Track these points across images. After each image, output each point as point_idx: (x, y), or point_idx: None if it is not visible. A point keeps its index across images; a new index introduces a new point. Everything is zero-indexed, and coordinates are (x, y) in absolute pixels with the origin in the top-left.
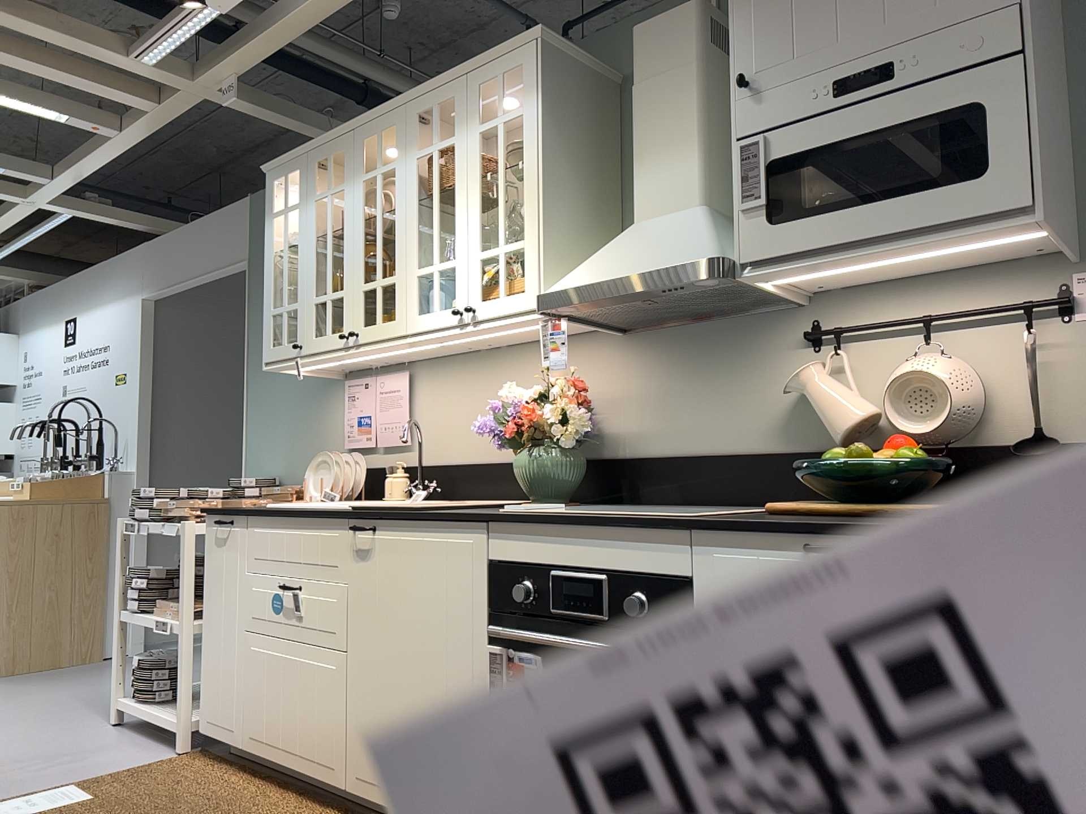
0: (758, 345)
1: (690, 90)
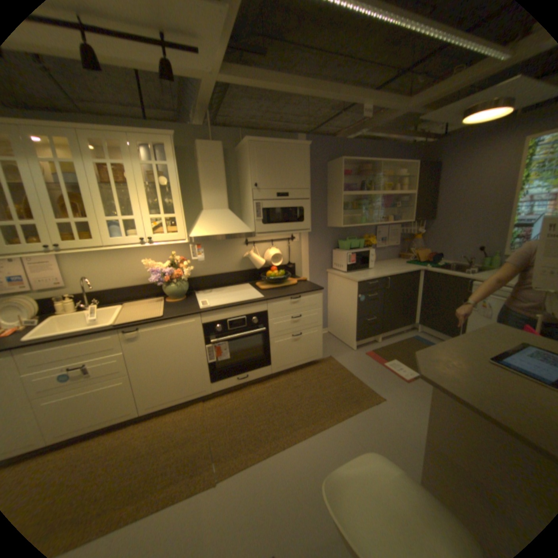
0: (232, 244)
1: (222, 172)
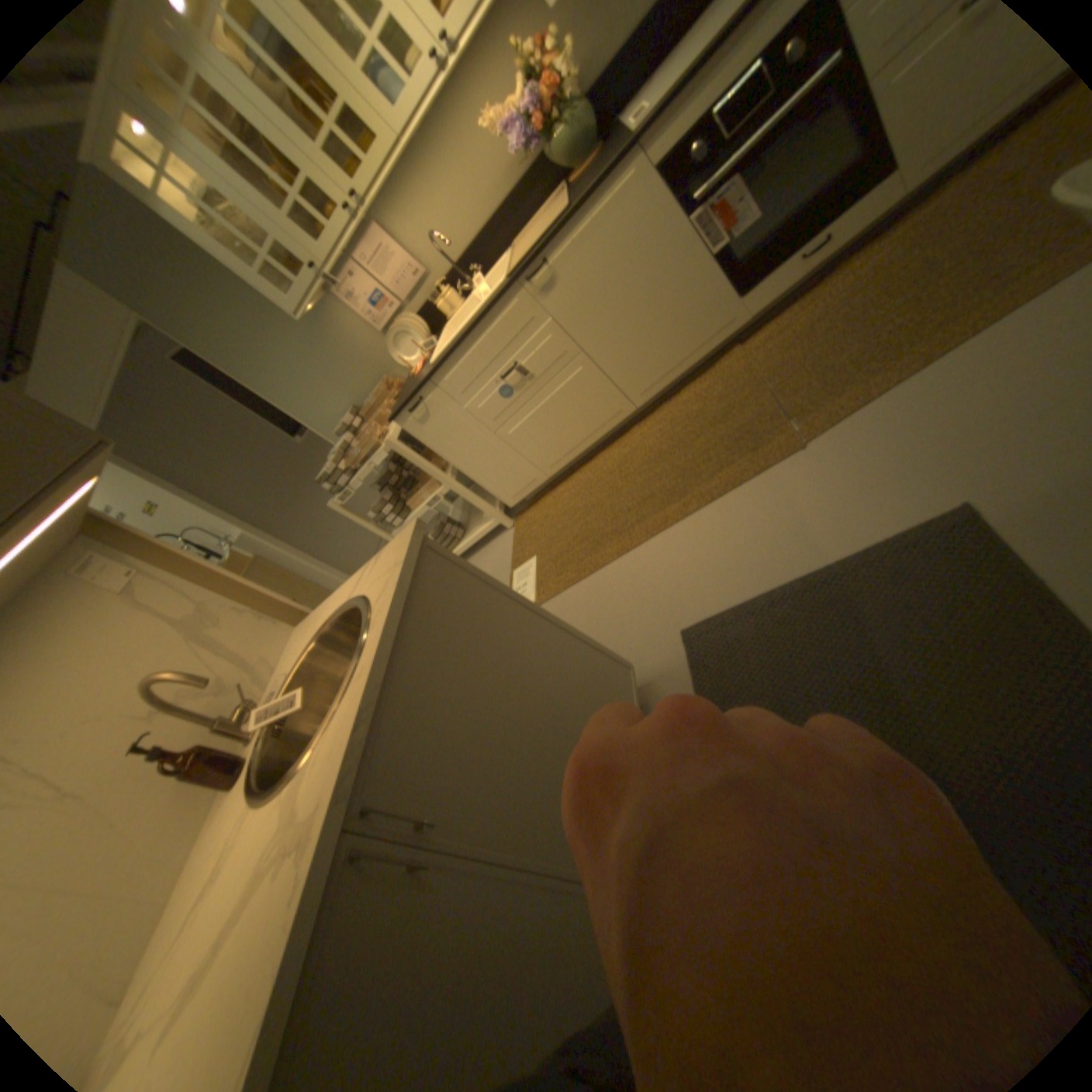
0: None
1: None
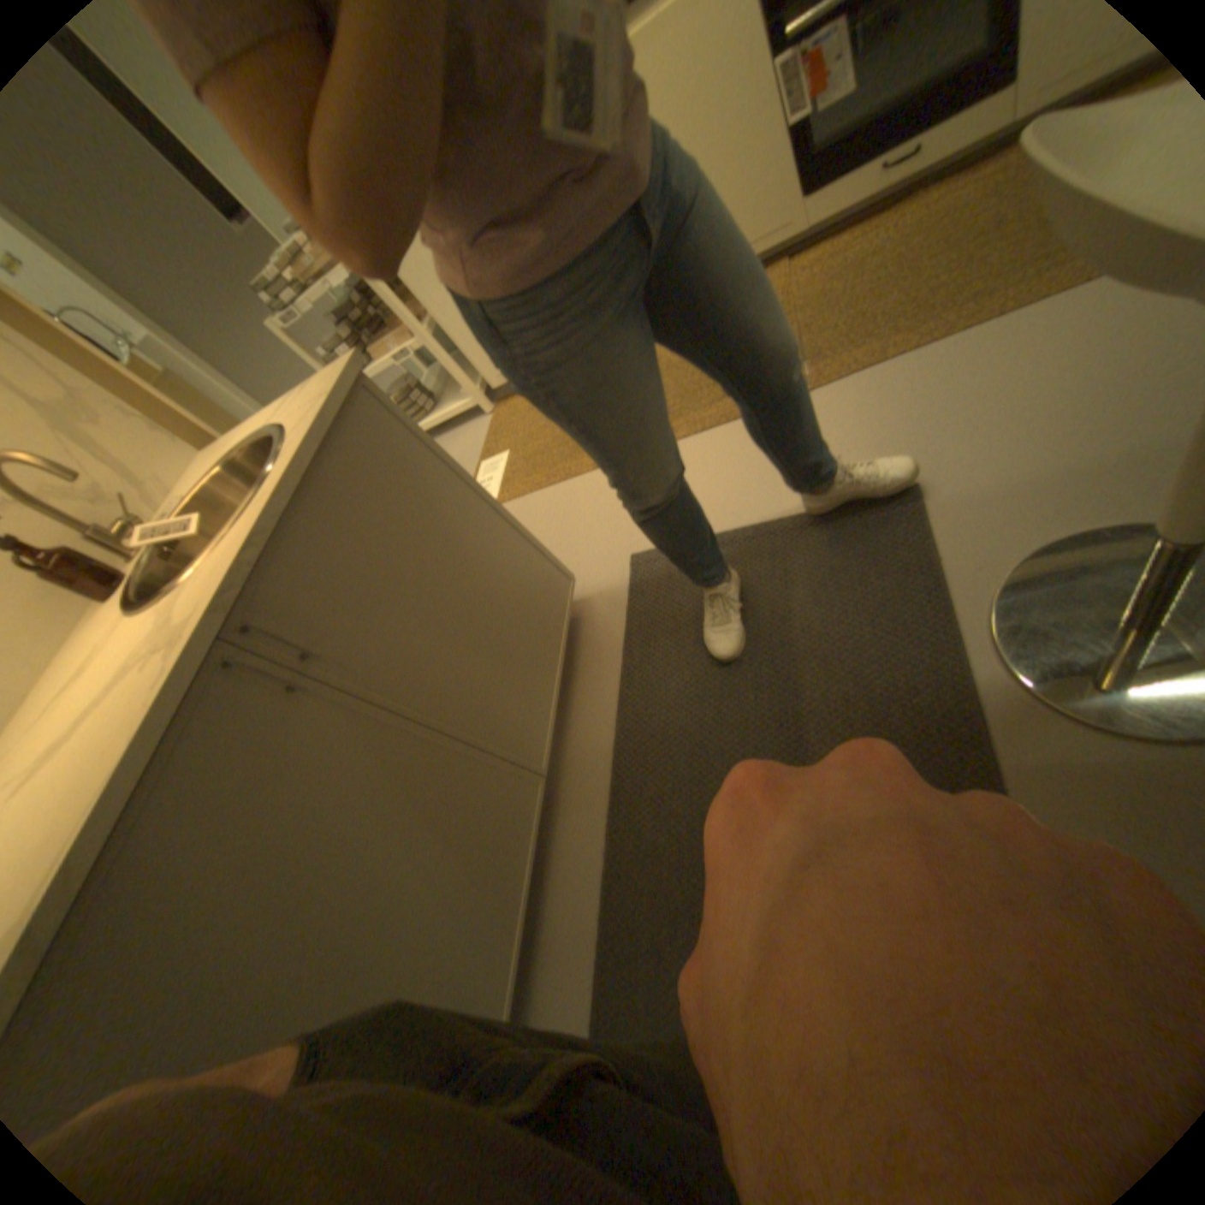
0: None
1: None
